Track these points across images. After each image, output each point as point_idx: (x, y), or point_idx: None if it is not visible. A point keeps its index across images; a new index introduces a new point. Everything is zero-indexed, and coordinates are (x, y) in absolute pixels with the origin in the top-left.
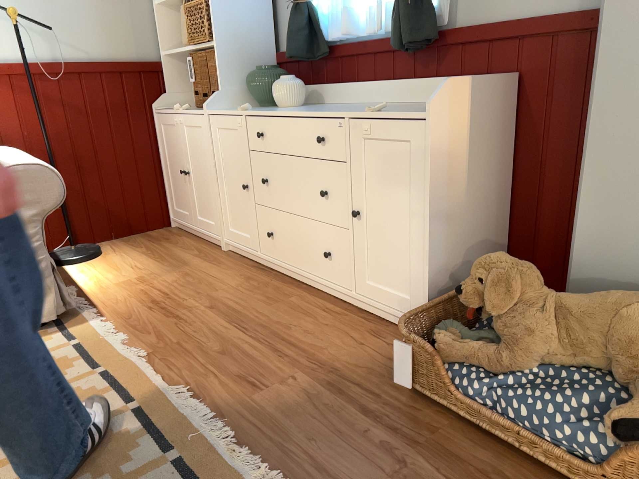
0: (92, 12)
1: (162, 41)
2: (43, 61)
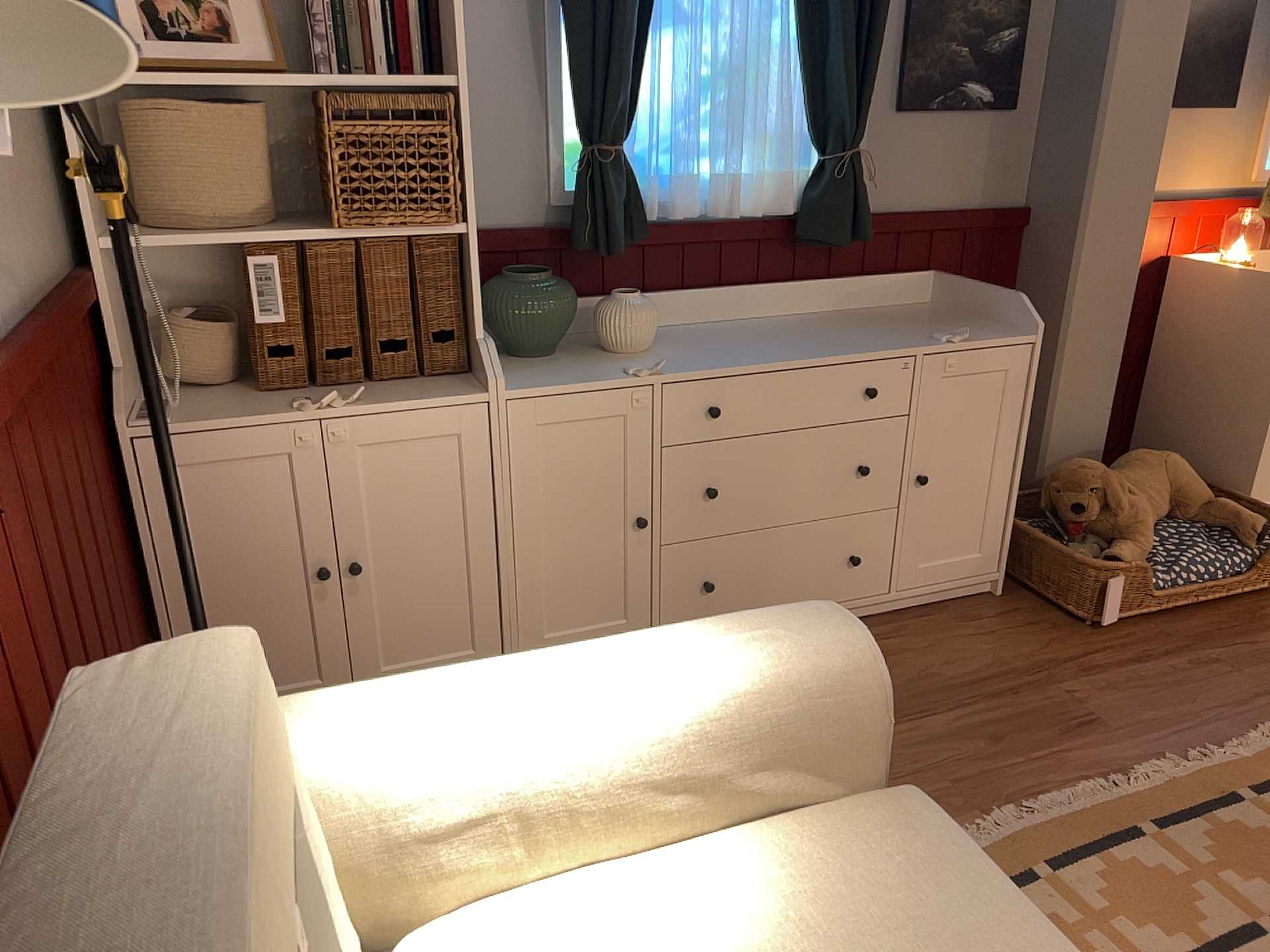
0: None
1: (90, 202)
2: None
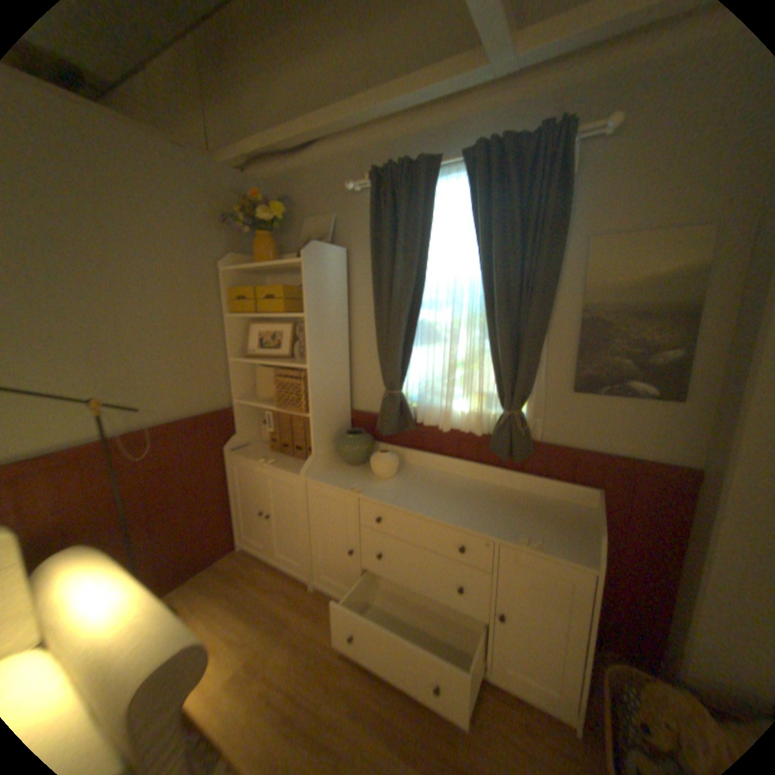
0: (169, 374)
1: (234, 389)
2: (114, 432)
